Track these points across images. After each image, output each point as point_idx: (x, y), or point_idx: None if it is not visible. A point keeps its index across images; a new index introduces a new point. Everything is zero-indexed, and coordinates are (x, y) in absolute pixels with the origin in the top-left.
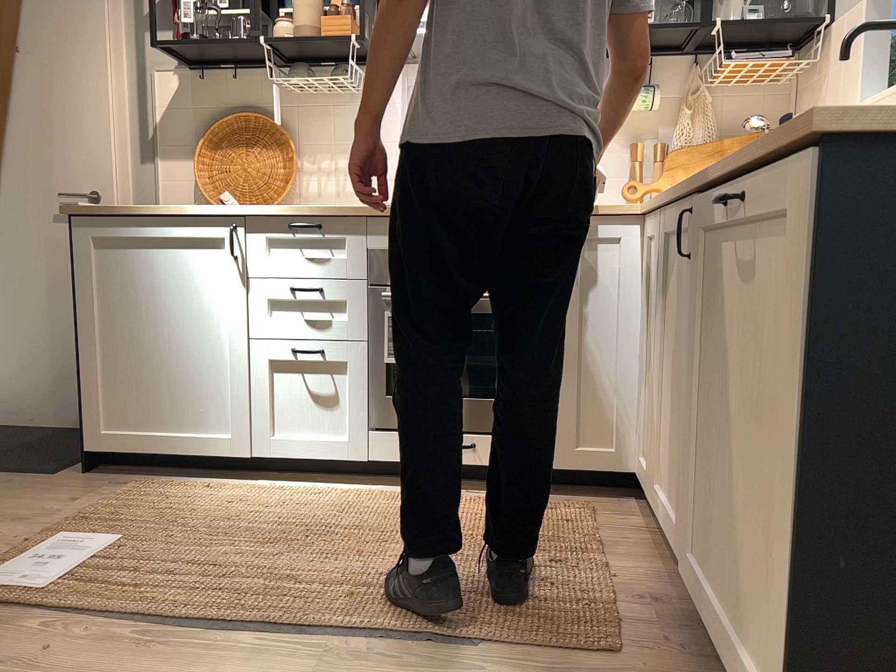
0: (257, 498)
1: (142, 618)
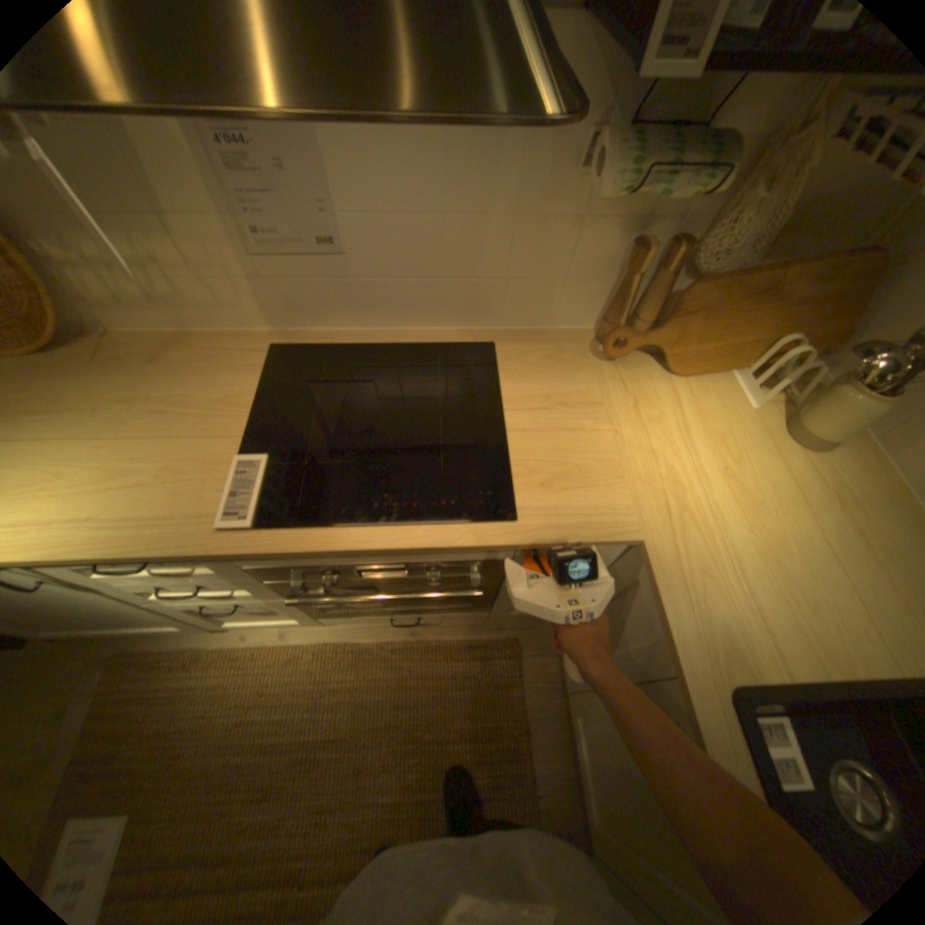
0: (232, 683)
1: None
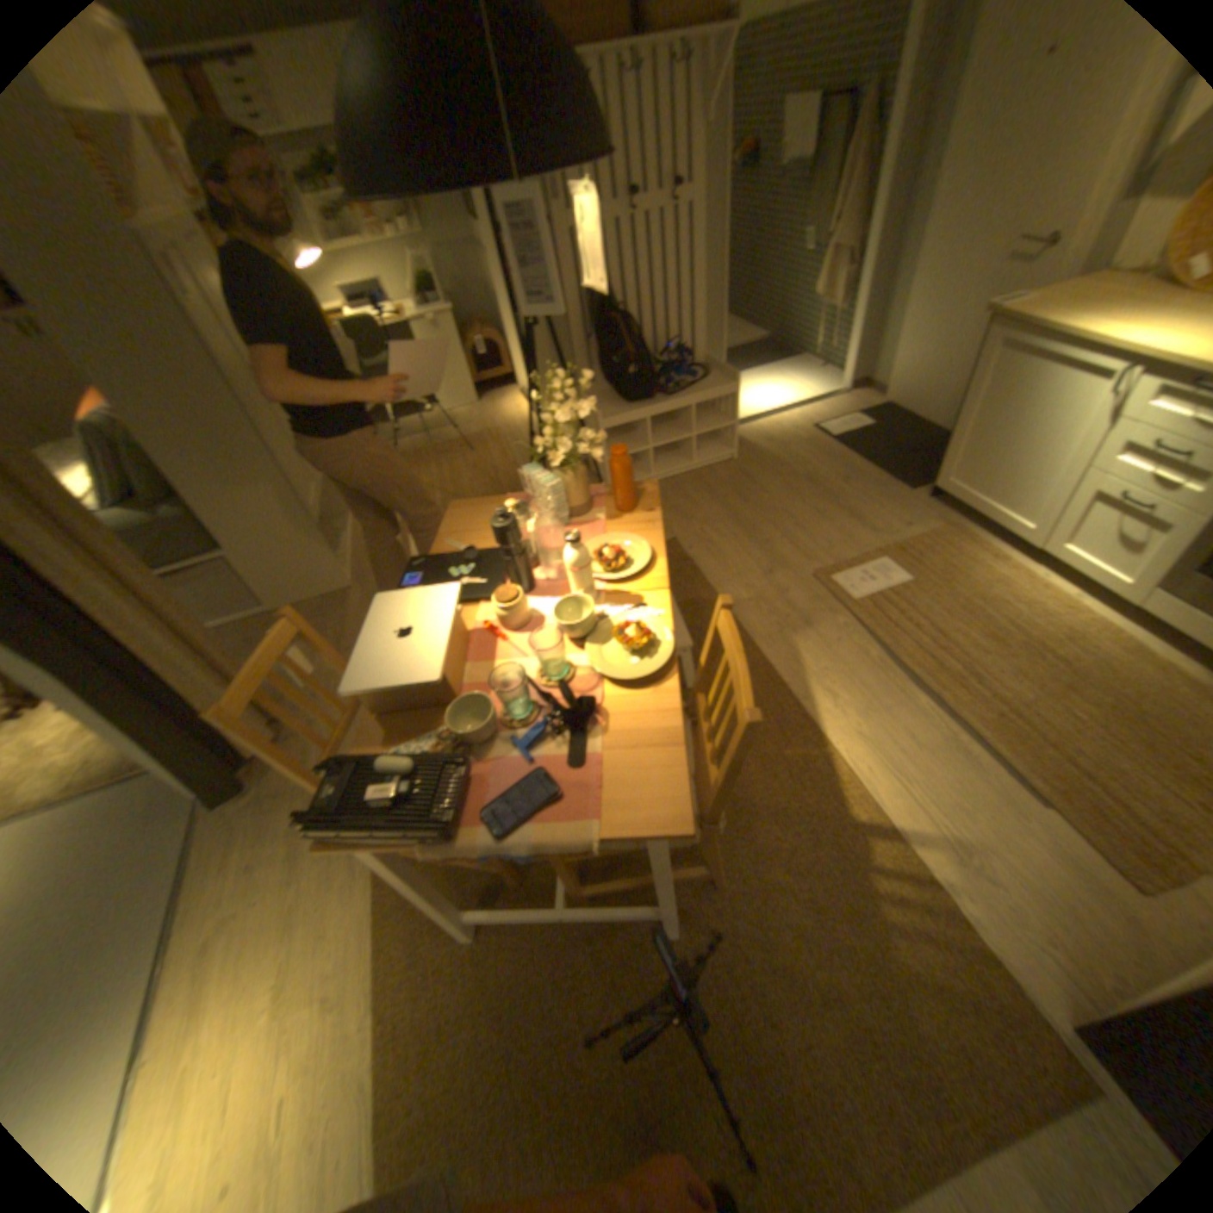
0: (1020, 585)
1: (885, 646)
